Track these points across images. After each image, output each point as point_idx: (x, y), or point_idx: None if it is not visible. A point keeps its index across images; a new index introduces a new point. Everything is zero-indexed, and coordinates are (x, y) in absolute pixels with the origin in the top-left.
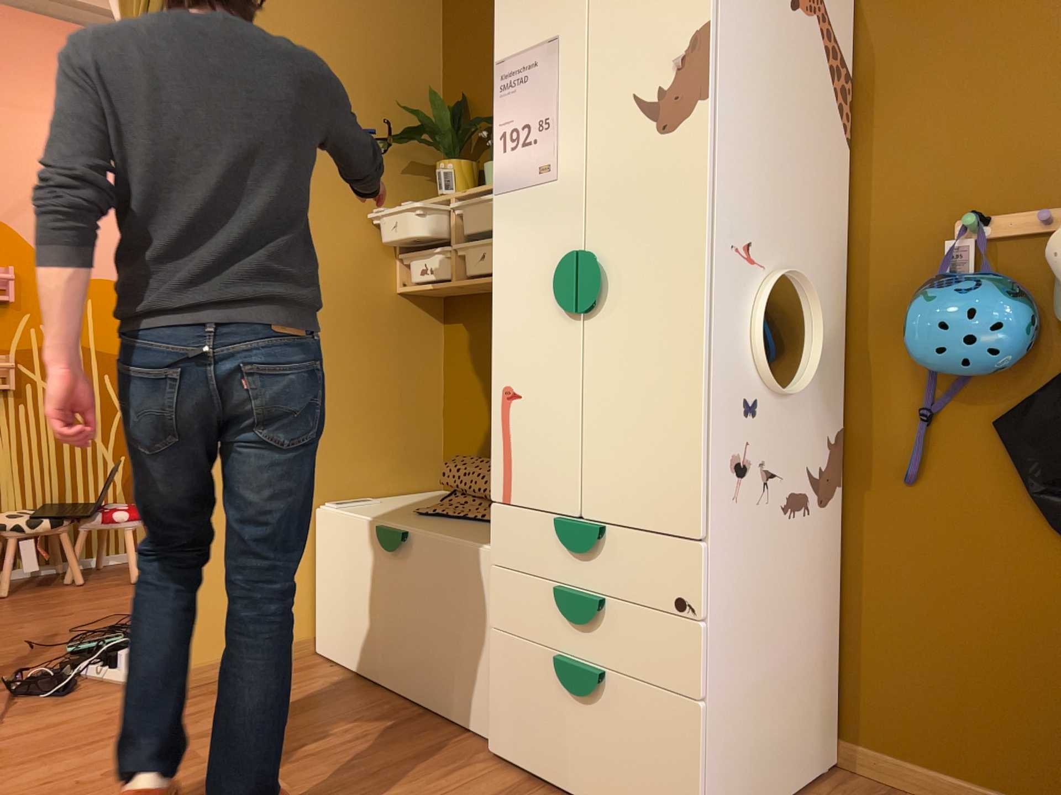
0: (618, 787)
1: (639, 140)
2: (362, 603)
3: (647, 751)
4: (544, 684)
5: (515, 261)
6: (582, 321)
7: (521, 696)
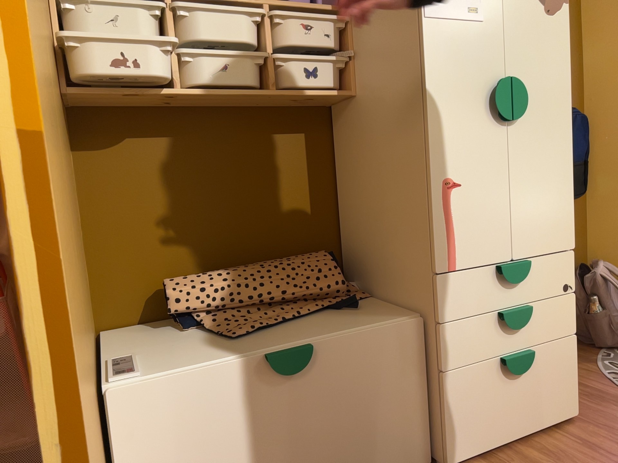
0: (540, 410)
1: (535, 14)
2: (237, 458)
3: (554, 377)
4: (491, 384)
5: (449, 79)
6: (507, 128)
7: (474, 405)
